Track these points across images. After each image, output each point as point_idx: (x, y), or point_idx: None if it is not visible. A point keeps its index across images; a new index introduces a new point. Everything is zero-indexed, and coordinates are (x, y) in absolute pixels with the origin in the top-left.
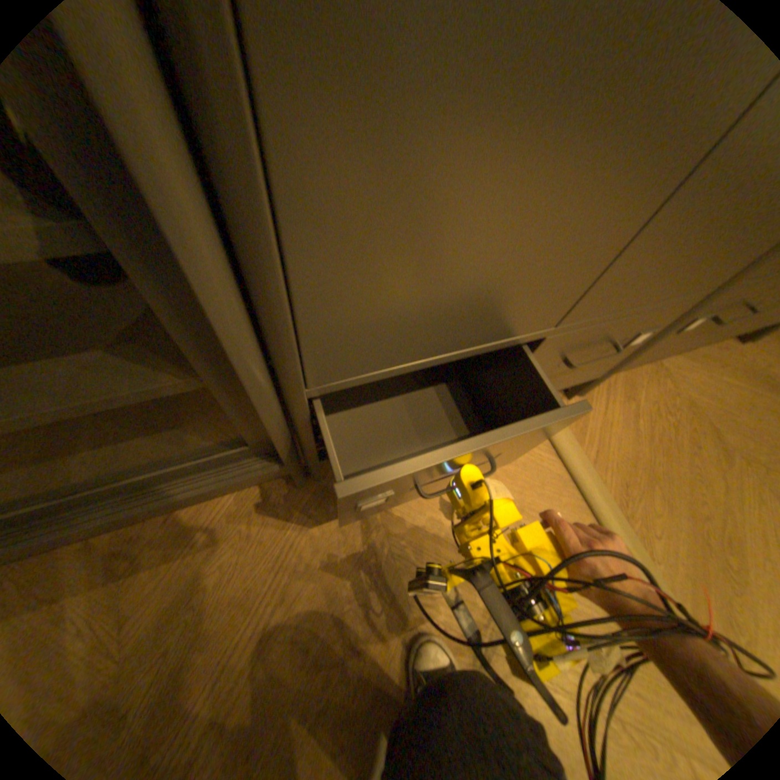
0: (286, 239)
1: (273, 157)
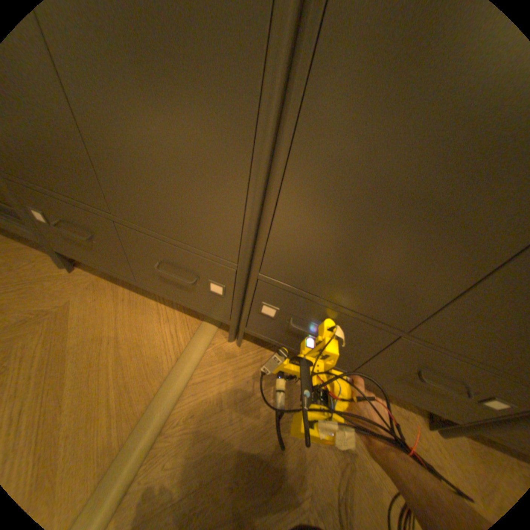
0: None
1: None
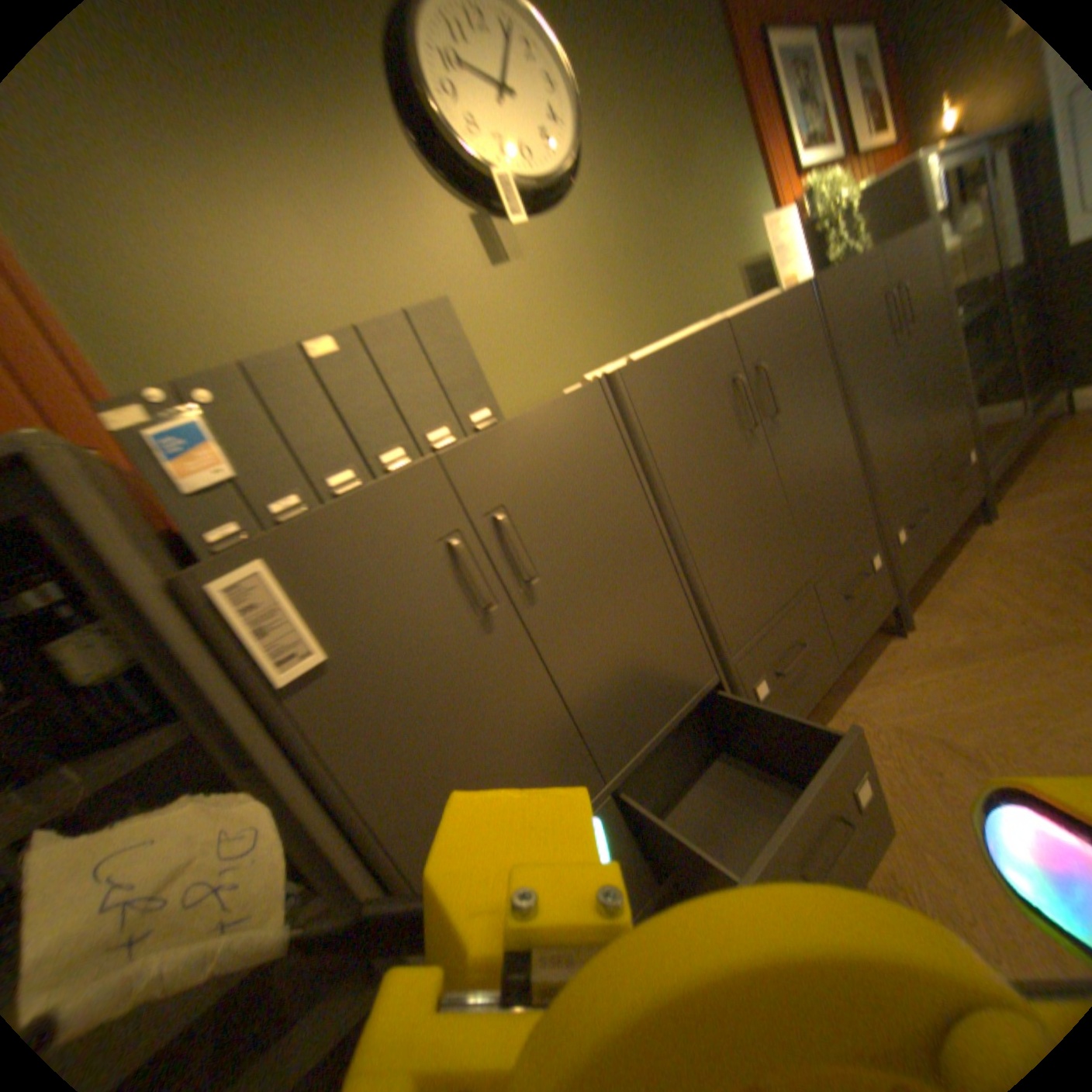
0: (388, 854)
1: (372, 831)
